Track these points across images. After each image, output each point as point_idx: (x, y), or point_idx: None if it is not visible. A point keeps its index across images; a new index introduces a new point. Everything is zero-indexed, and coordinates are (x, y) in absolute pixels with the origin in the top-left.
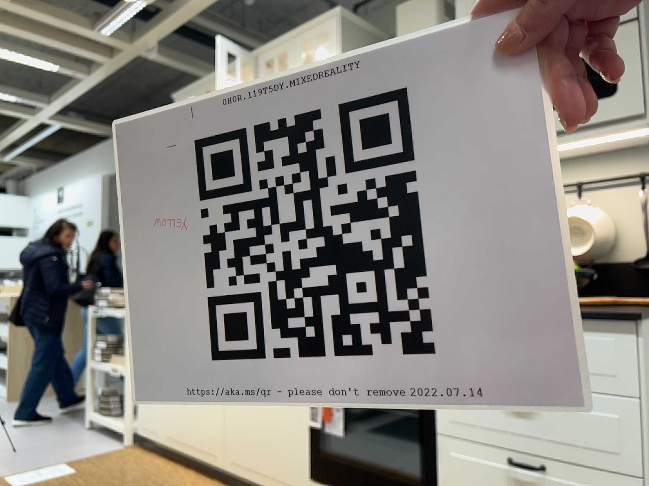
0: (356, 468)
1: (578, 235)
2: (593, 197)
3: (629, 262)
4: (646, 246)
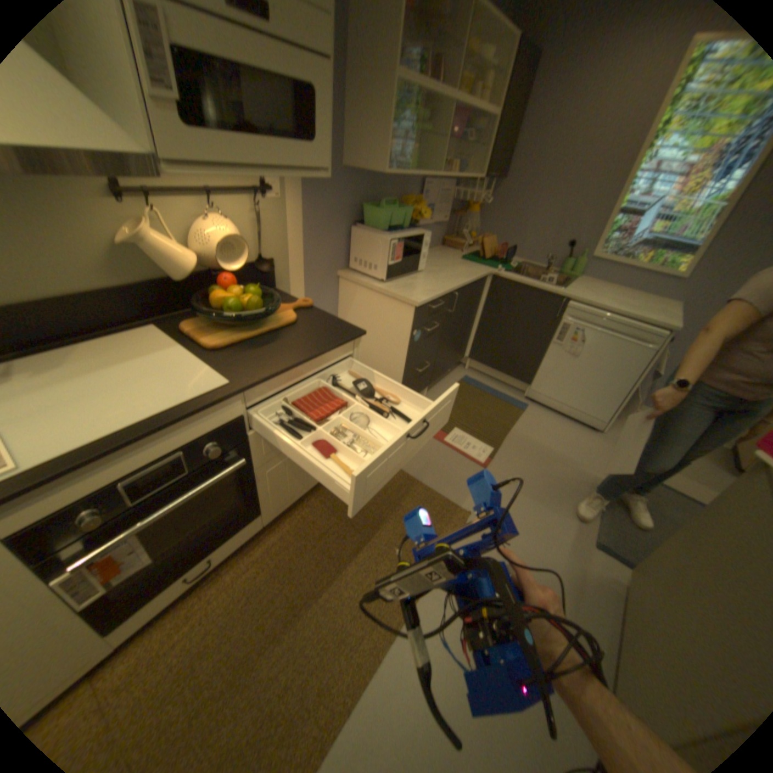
0: (172, 563)
1: (229, 249)
2: (214, 202)
3: (247, 263)
4: (257, 249)
